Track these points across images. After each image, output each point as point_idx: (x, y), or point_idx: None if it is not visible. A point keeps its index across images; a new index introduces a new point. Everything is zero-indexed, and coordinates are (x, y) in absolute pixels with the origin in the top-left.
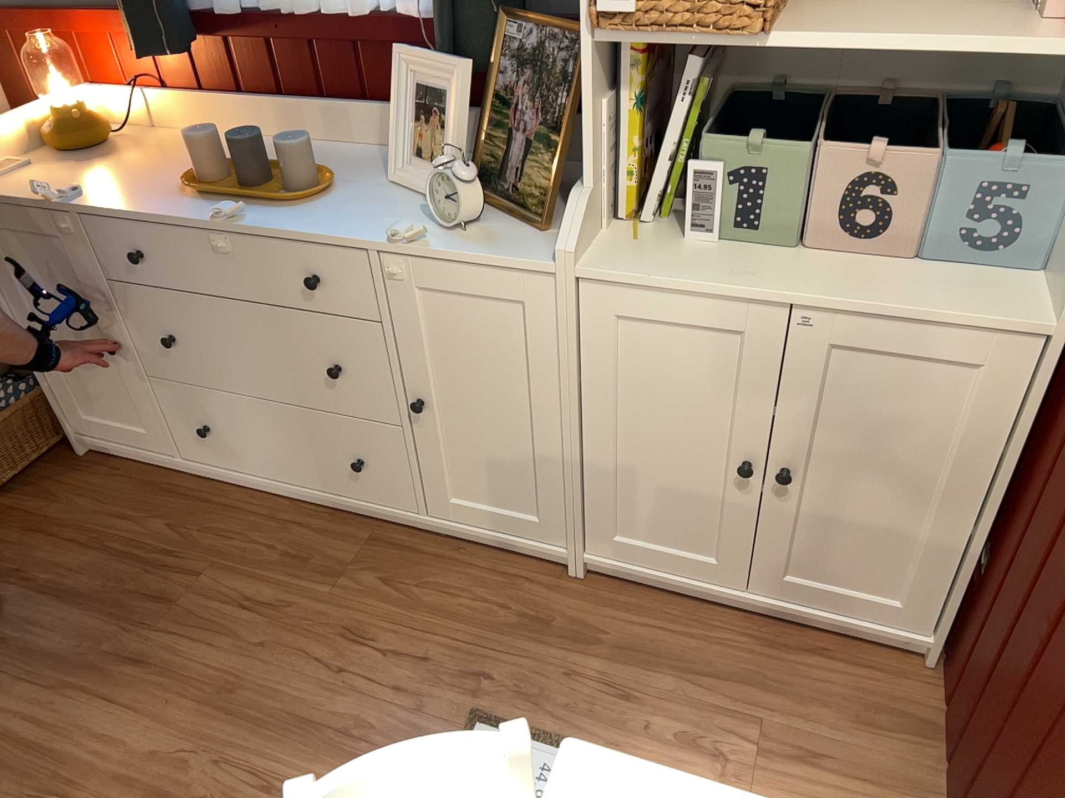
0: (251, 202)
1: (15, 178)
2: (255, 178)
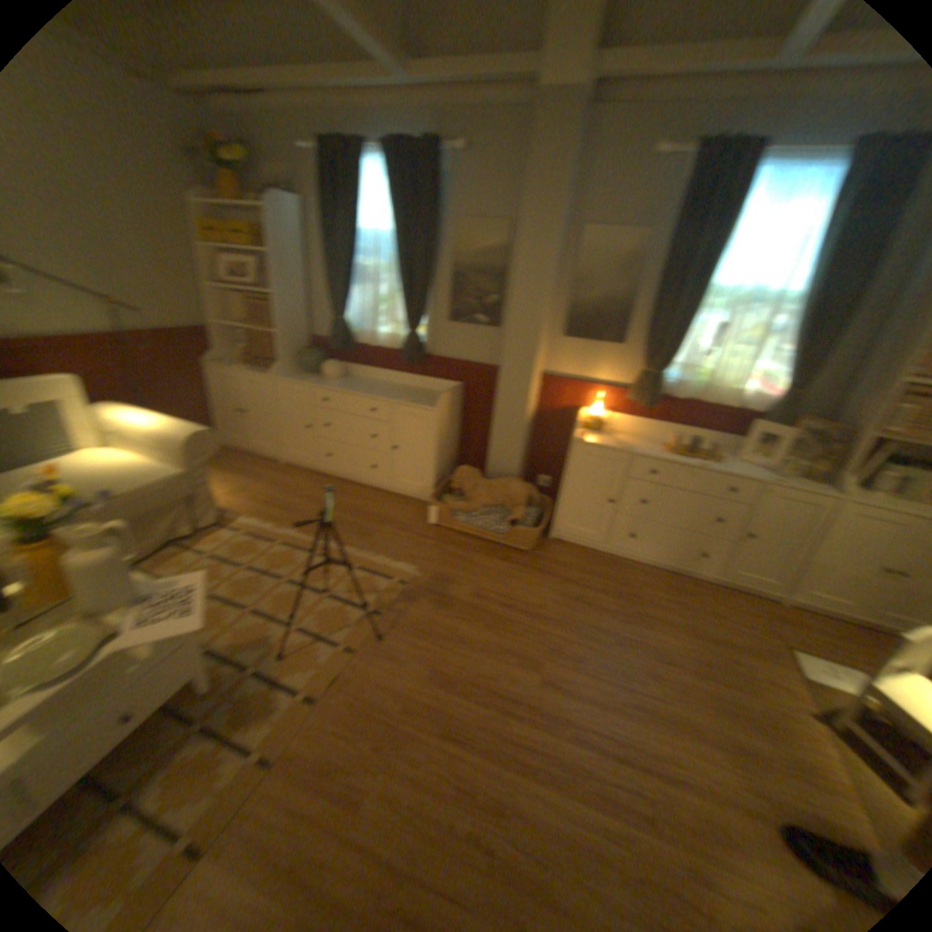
0: (696, 458)
1: (586, 435)
2: (695, 450)
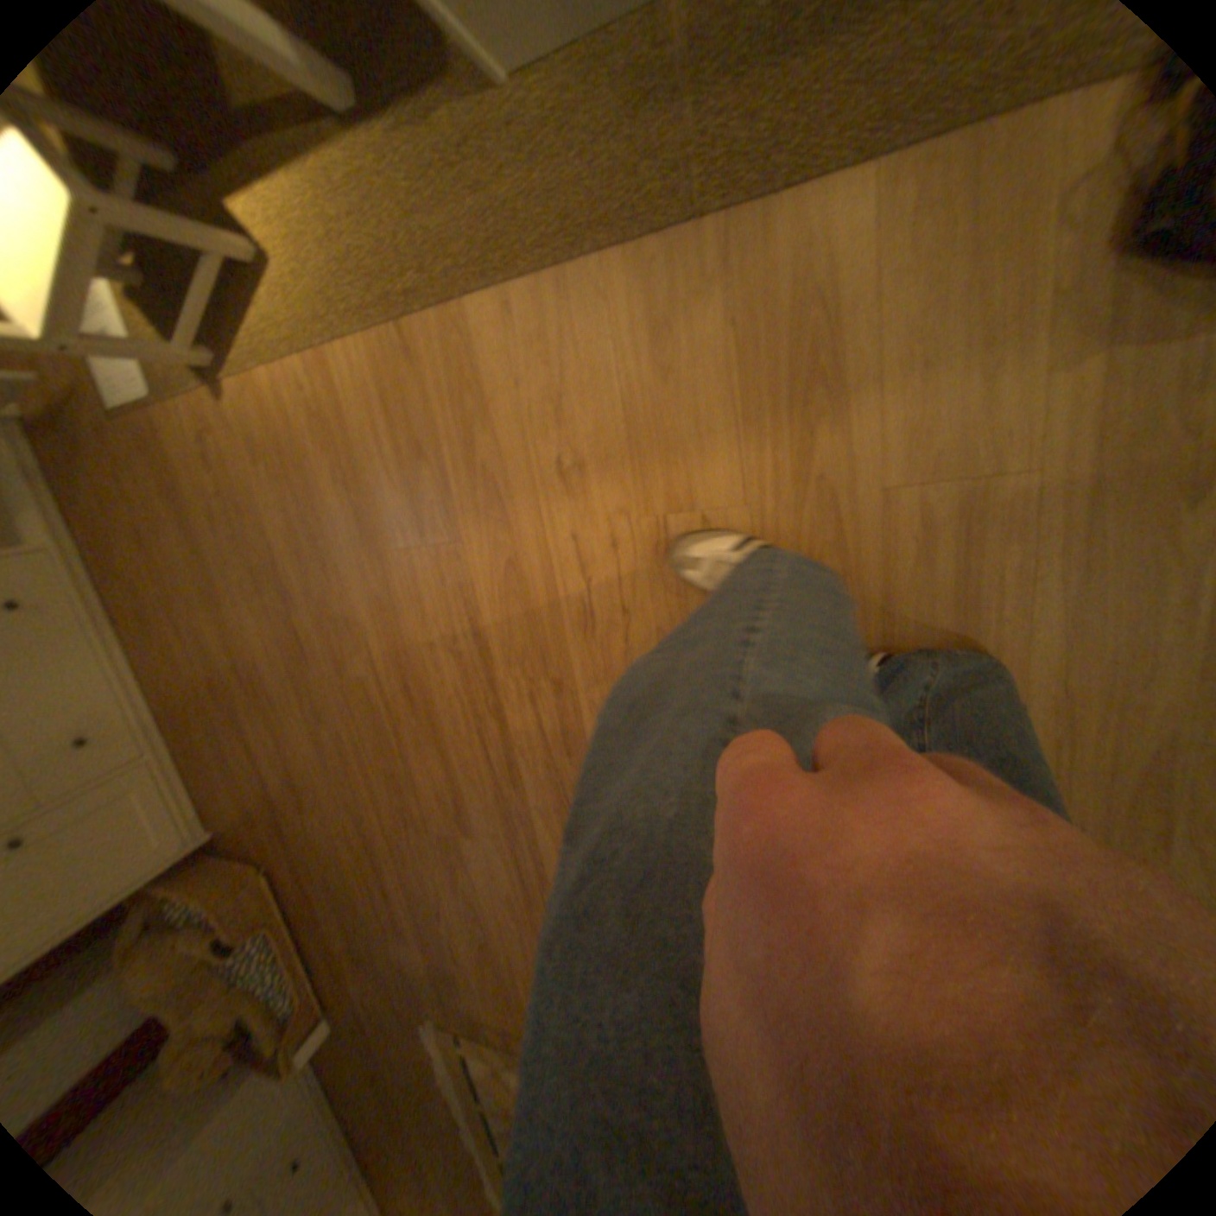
0: None
1: None
2: None
